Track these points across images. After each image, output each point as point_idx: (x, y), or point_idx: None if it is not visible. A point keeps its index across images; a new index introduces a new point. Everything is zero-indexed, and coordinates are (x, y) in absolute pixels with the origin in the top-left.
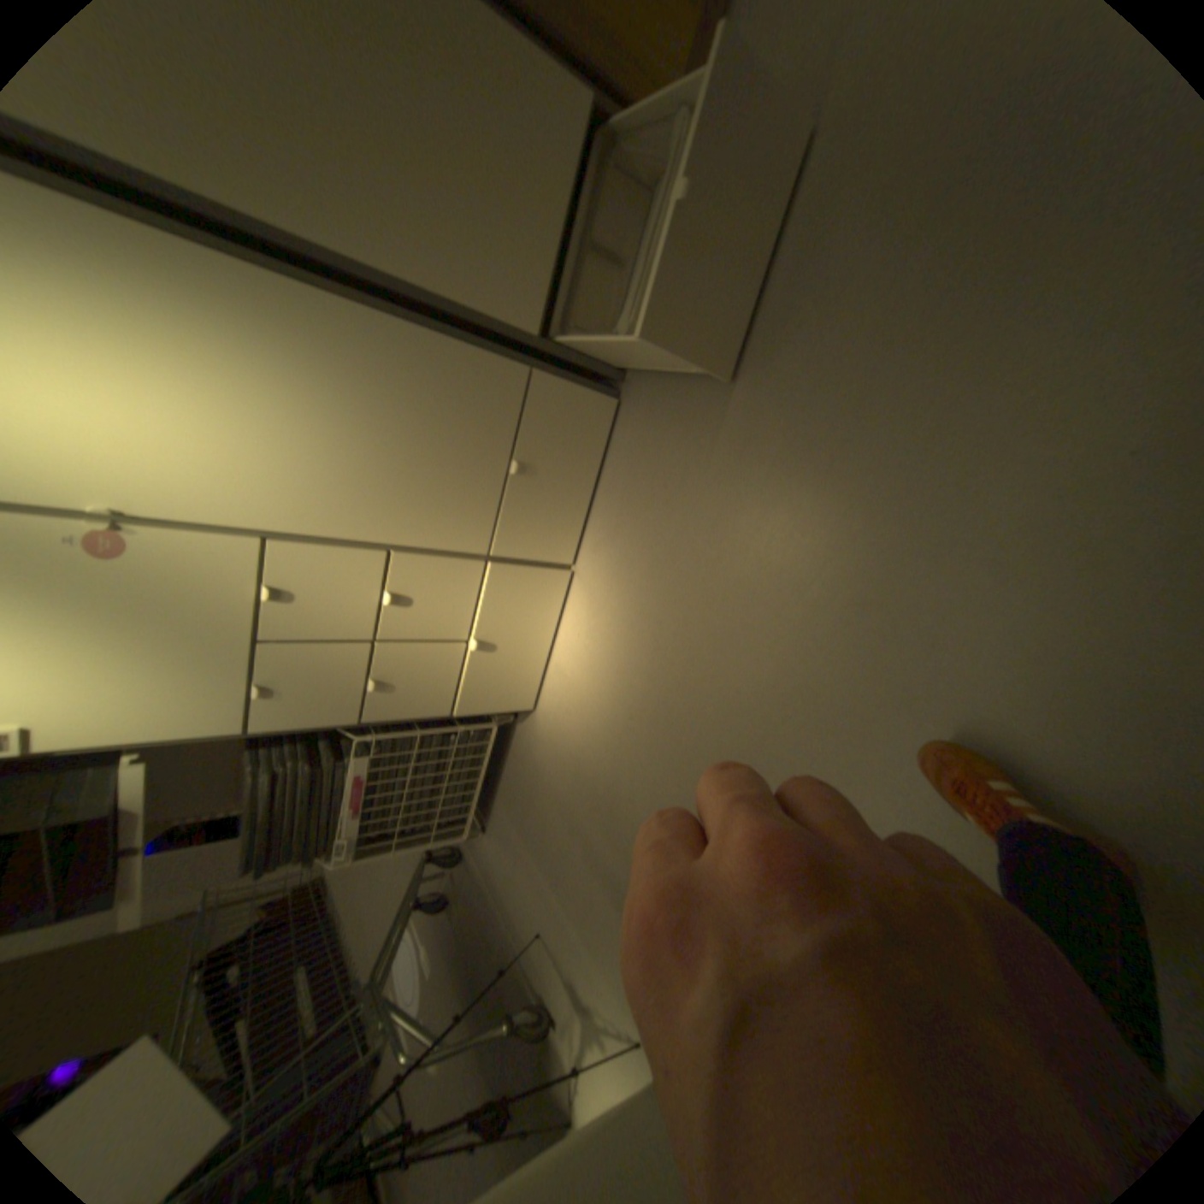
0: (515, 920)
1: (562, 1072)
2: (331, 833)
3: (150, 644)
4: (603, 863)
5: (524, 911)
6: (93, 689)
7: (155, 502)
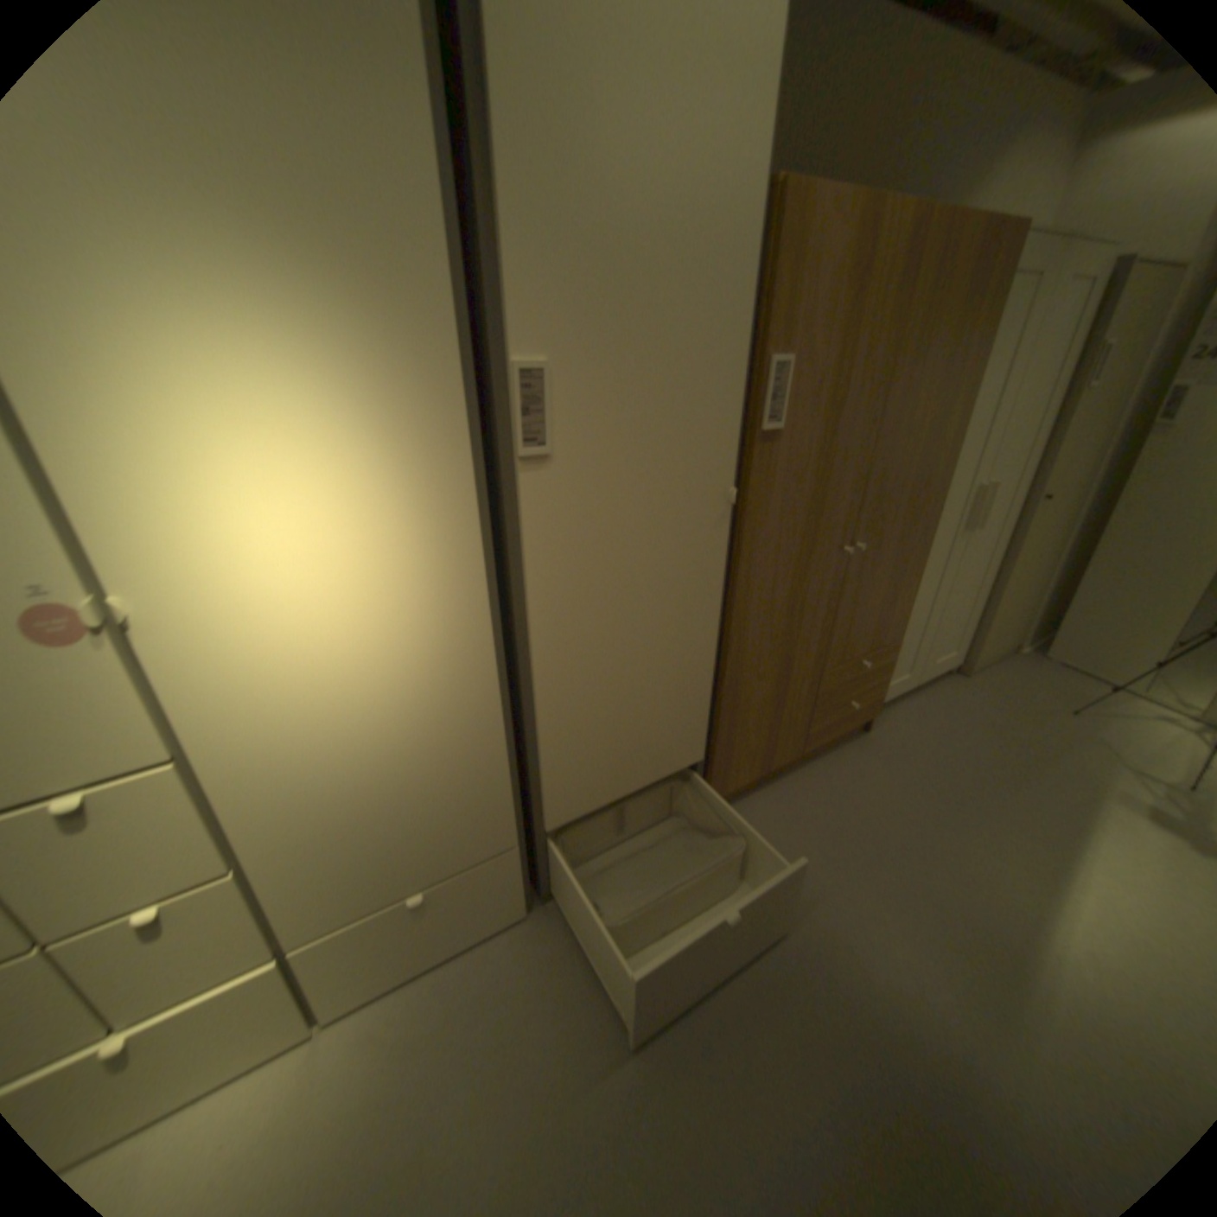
0: None
1: None
2: None
3: None
4: None
5: None
6: None
7: (157, 651)
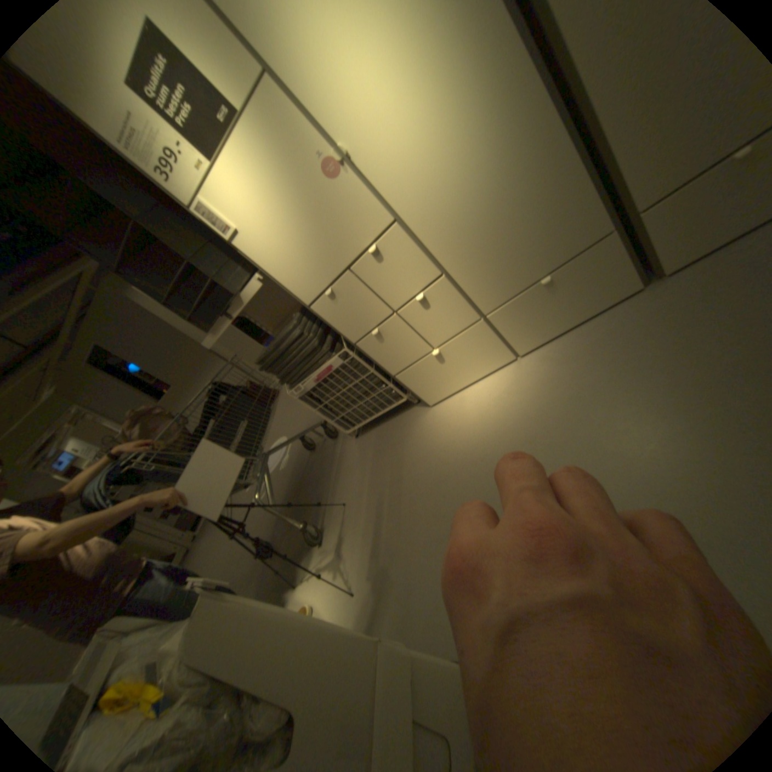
0: (337, 486)
1: (307, 565)
2: (299, 378)
3: (307, 231)
4: (402, 507)
5: (345, 487)
6: (271, 233)
7: (365, 161)
